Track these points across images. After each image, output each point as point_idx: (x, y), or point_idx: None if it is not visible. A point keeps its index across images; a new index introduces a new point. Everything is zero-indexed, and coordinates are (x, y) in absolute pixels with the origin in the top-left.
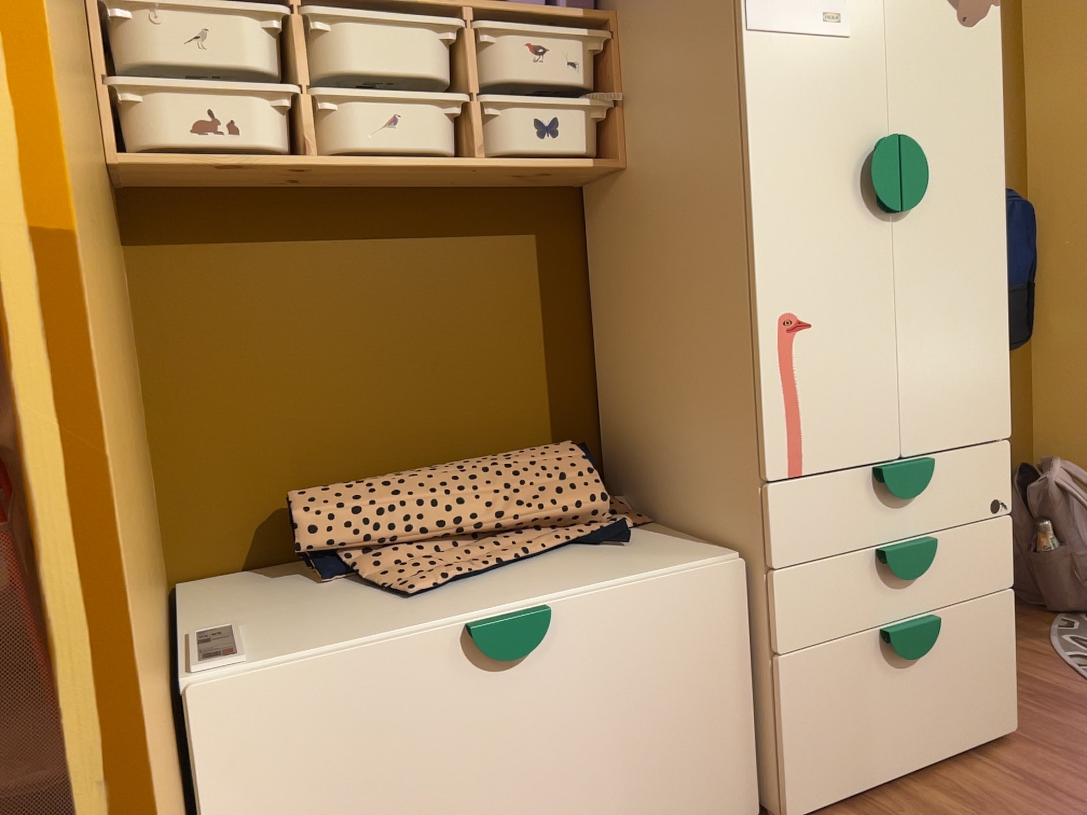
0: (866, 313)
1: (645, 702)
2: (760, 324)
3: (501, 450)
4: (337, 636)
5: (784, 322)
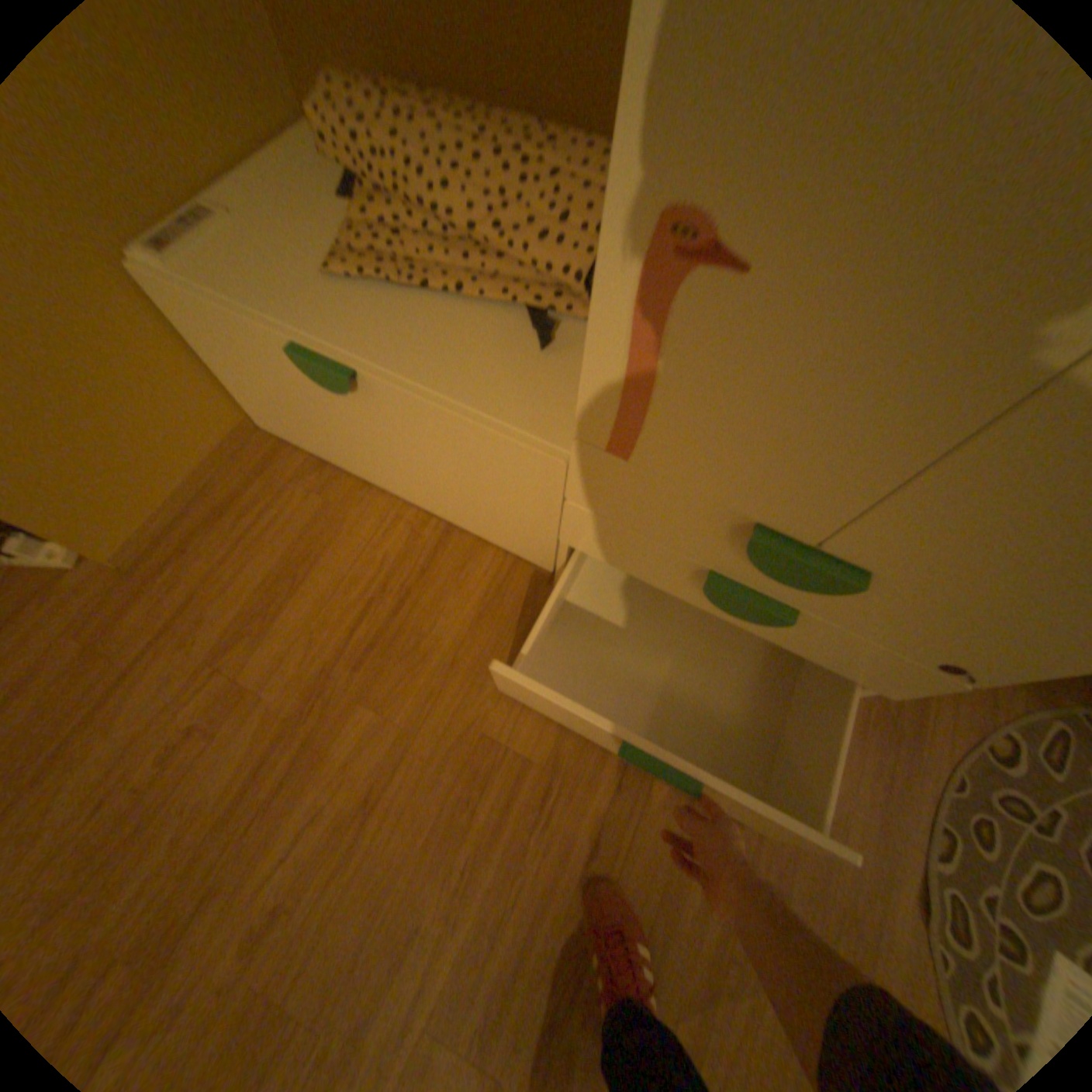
0: (947, 316)
1: (459, 474)
2: (618, 189)
3: (590, 115)
4: (230, 276)
5: (673, 216)
